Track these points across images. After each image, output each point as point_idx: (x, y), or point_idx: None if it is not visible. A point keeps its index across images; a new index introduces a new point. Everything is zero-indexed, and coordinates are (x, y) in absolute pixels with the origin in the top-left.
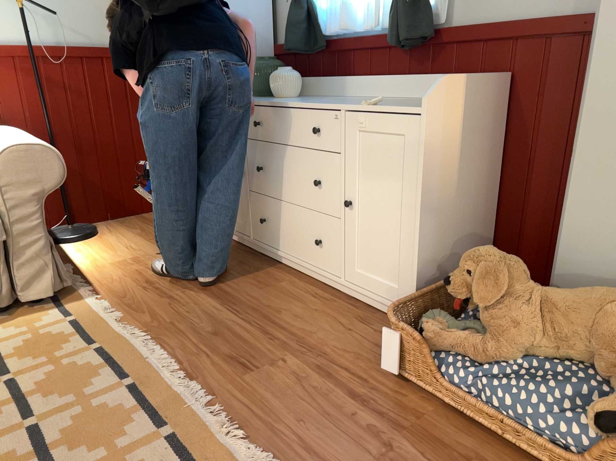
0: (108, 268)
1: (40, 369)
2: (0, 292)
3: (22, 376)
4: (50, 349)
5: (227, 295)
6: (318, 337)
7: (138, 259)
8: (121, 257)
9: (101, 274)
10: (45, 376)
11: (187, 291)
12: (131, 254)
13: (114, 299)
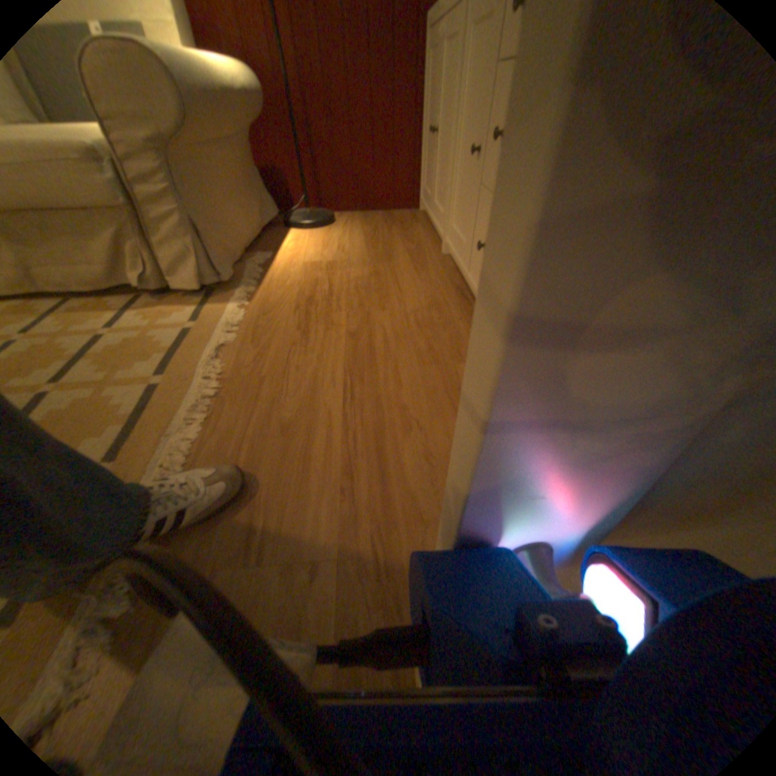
0: (296, 268)
1: (77, 392)
2: (140, 272)
3: (54, 394)
4: (119, 365)
5: (370, 357)
6: (429, 544)
7: (333, 266)
8: (321, 257)
9: (282, 274)
10: (64, 407)
11: (333, 331)
12: (333, 257)
13: (255, 312)
